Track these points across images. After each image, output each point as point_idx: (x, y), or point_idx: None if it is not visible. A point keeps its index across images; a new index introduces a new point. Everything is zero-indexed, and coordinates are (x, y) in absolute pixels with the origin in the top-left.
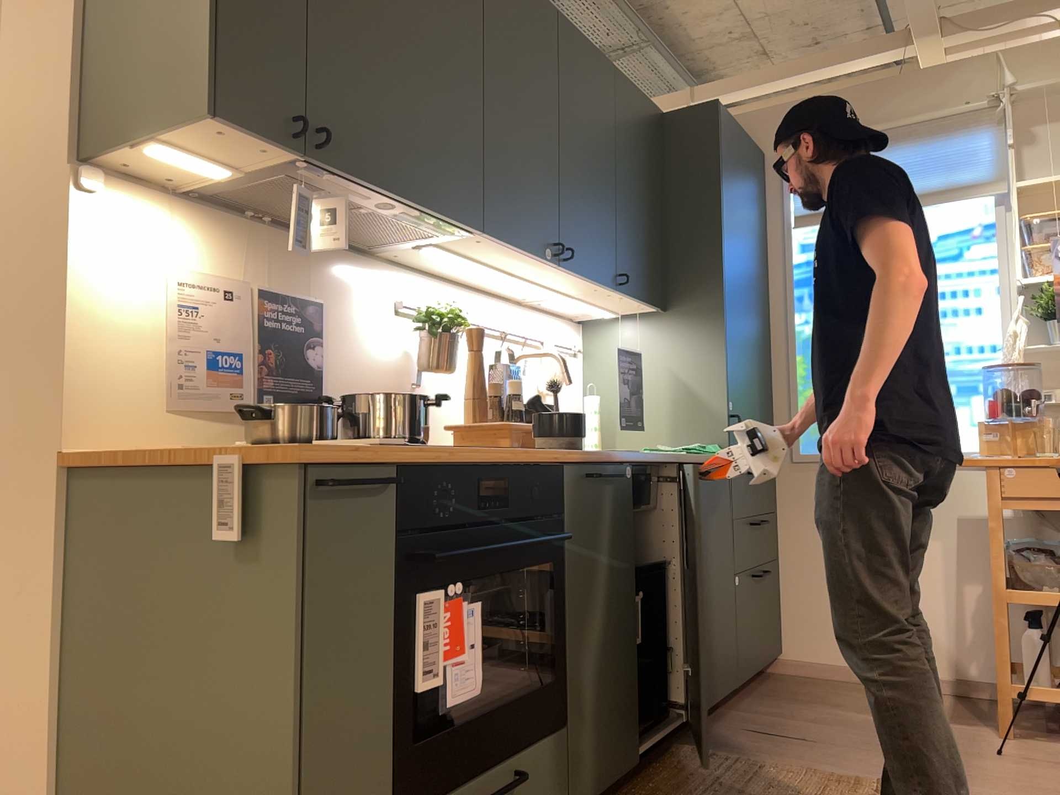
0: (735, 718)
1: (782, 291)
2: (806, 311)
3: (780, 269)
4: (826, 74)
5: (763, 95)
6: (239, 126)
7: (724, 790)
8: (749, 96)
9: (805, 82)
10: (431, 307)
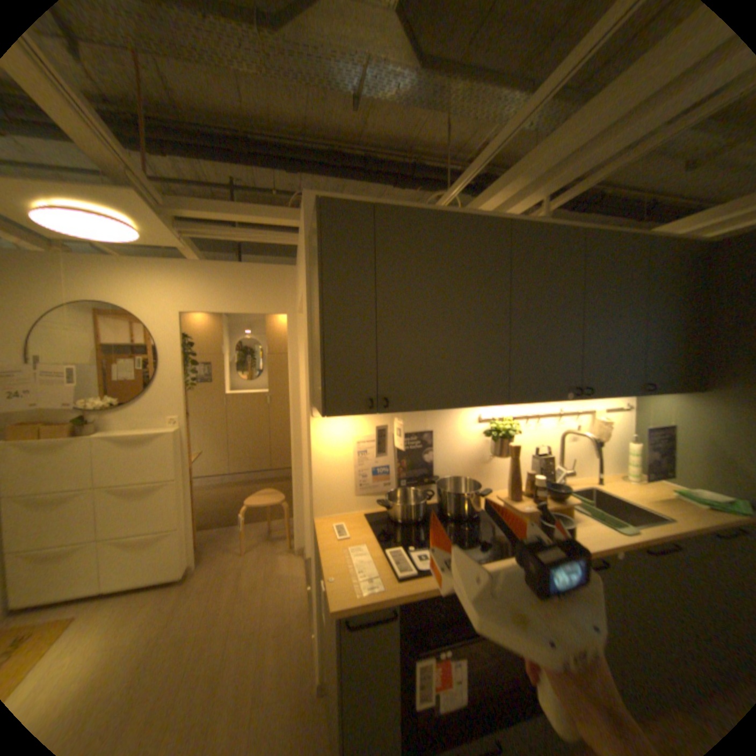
0: None
1: None
2: None
3: None
4: None
5: None
6: (340, 413)
7: None
8: None
9: None
10: (496, 422)
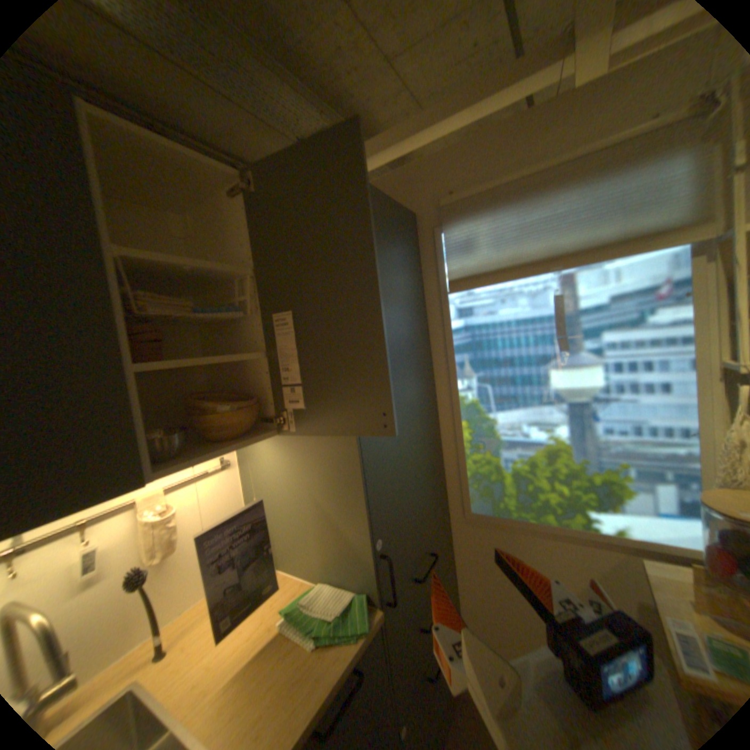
0: None
1: (444, 355)
2: (469, 376)
3: (441, 333)
4: (474, 111)
5: (414, 150)
6: None
7: None
8: (399, 152)
9: (452, 126)
10: None
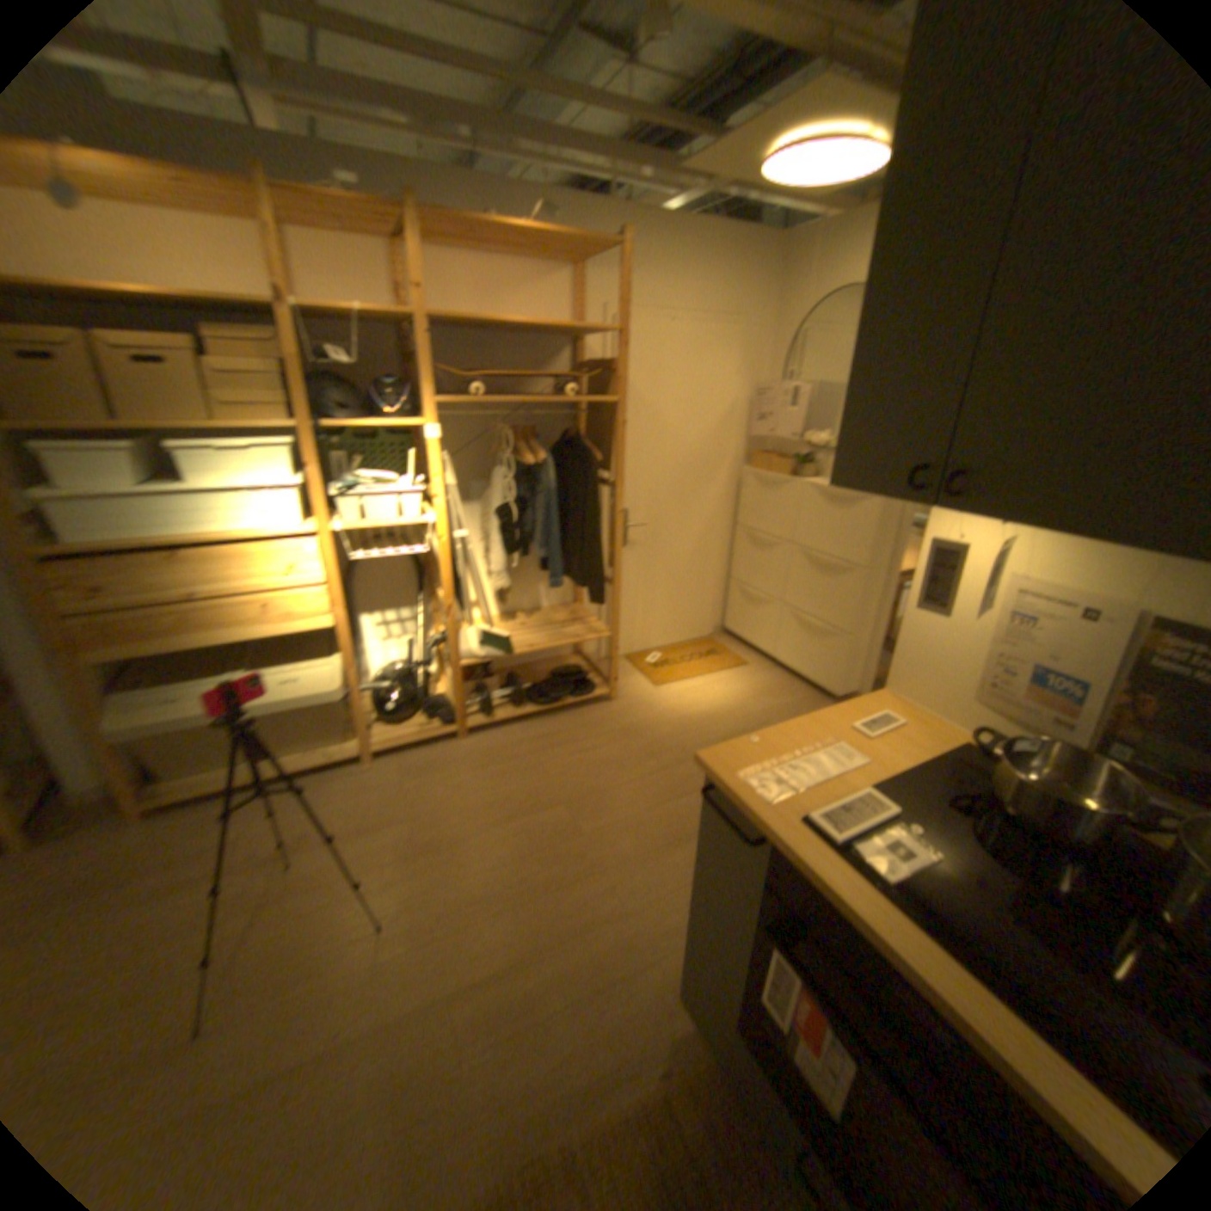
0: None
1: None
2: None
3: None
4: None
5: None
6: (864, 484)
7: None
8: None
9: None
10: None
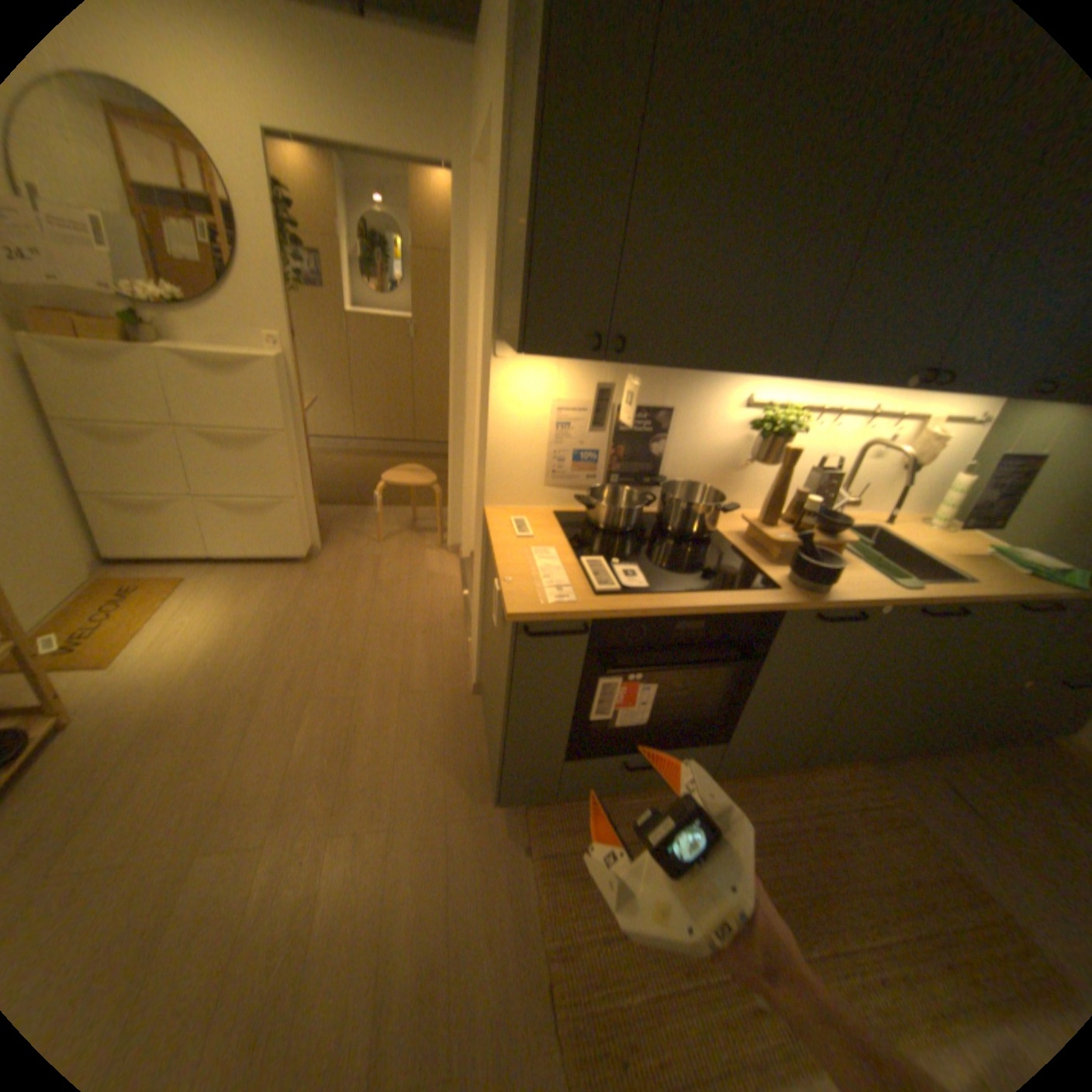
0: (949, 765)
1: None
2: None
3: None
4: None
5: None
6: (545, 353)
7: (858, 822)
8: None
9: None
10: (774, 410)
